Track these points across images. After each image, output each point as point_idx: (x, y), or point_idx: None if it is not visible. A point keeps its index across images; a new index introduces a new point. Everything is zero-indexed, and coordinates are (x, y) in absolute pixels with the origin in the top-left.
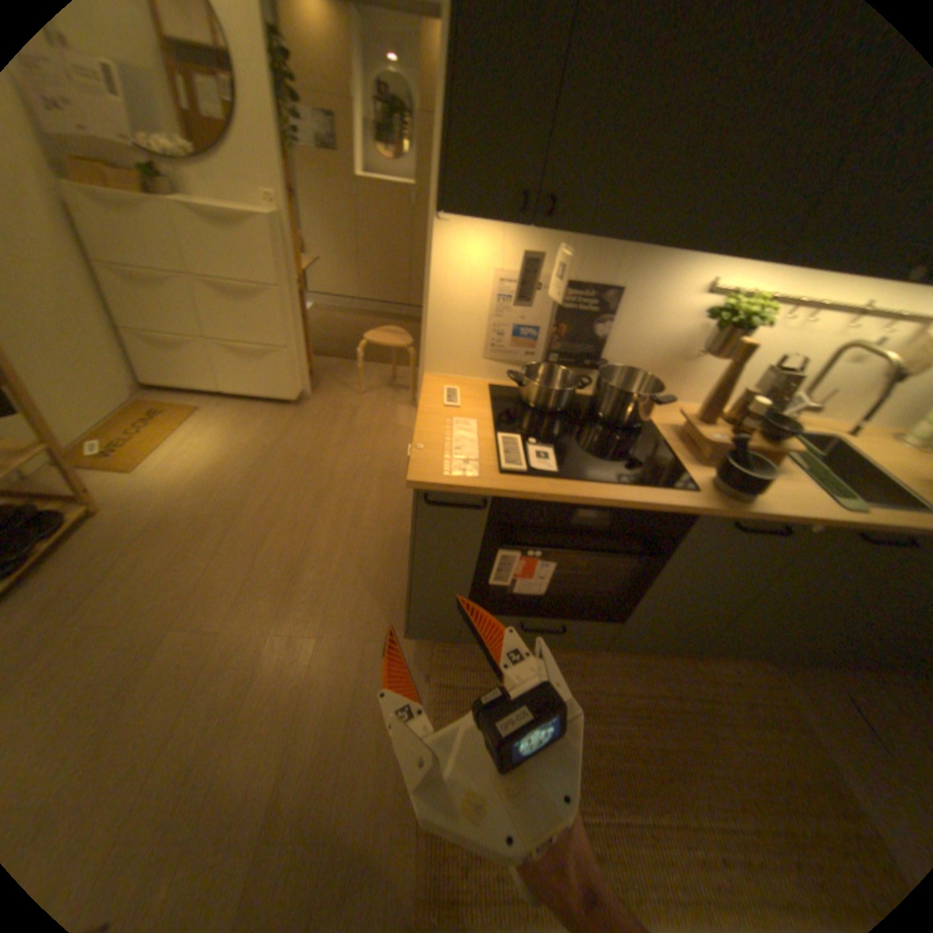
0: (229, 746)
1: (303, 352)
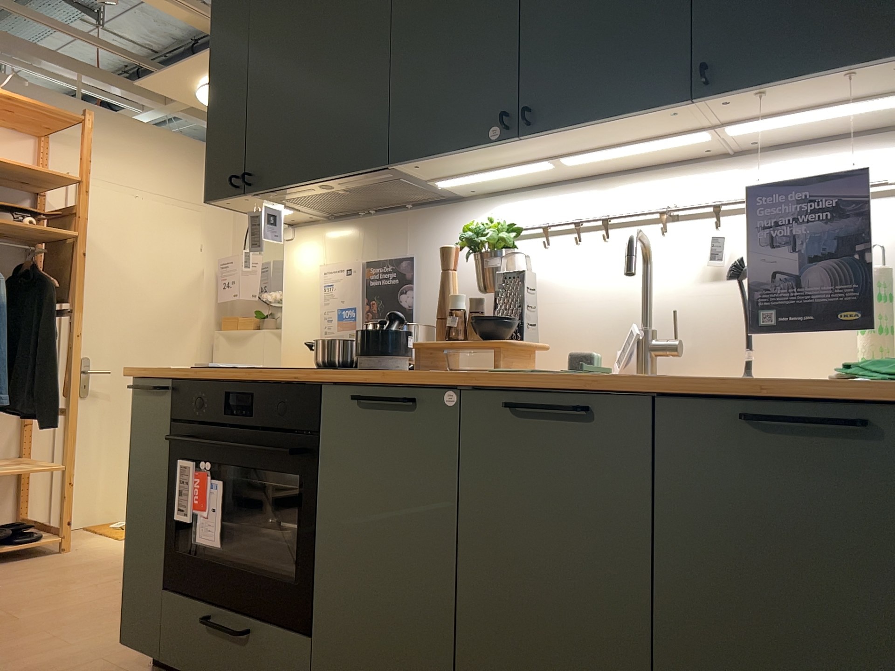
0: None
1: None
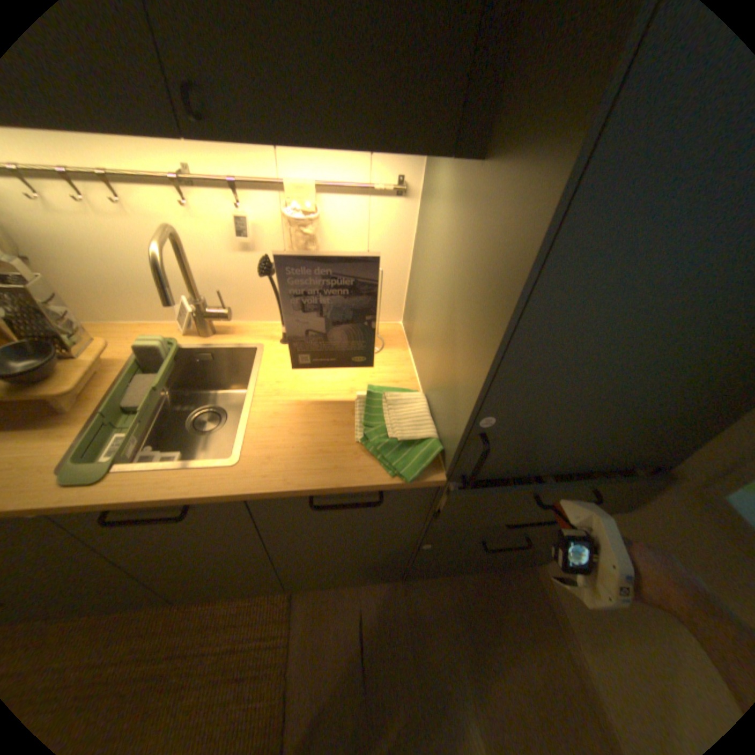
0: None
1: None
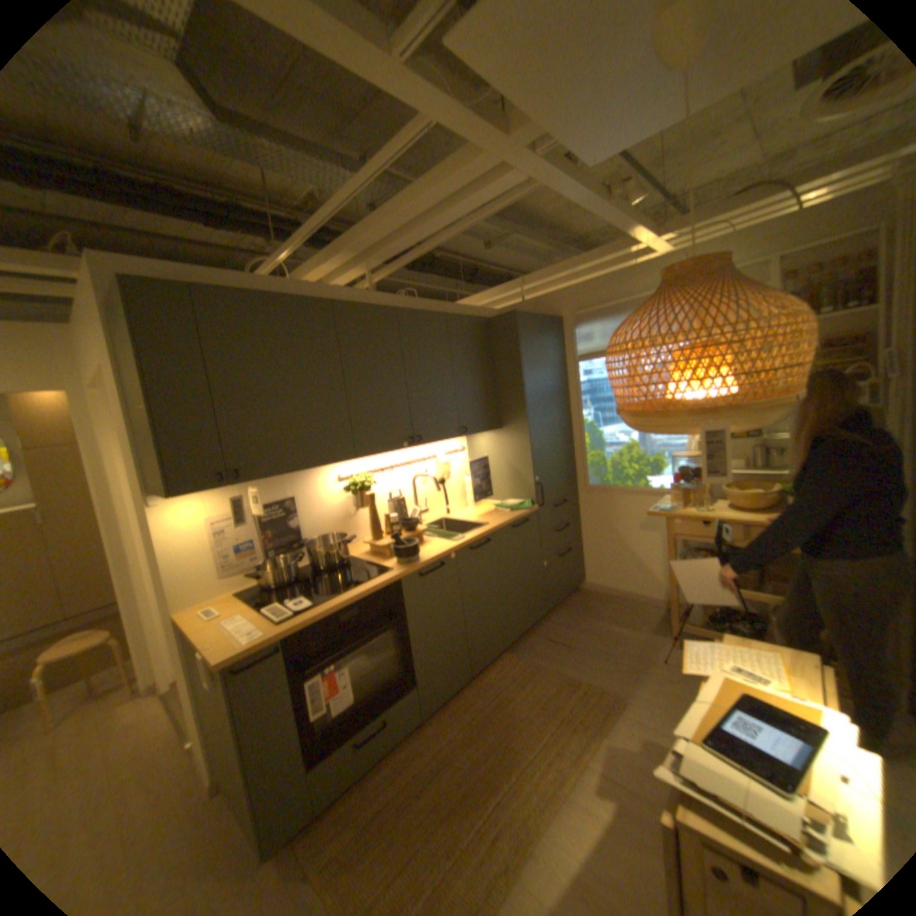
0: None
1: None
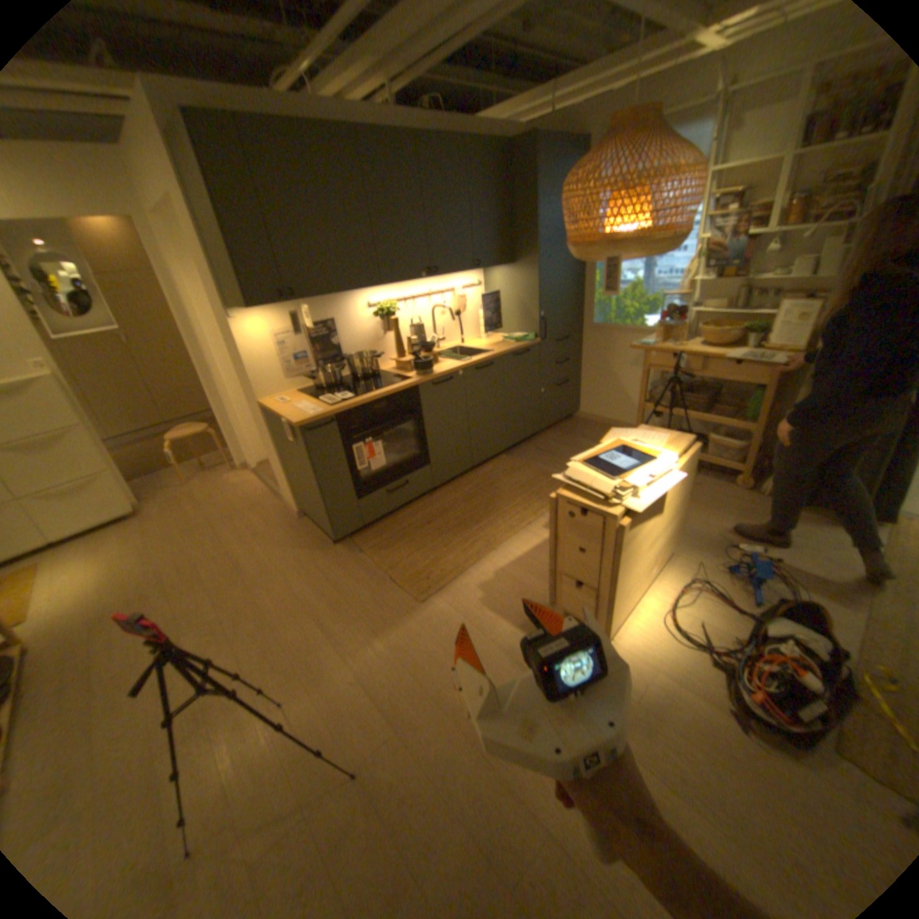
0: (275, 636)
1: (115, 473)
